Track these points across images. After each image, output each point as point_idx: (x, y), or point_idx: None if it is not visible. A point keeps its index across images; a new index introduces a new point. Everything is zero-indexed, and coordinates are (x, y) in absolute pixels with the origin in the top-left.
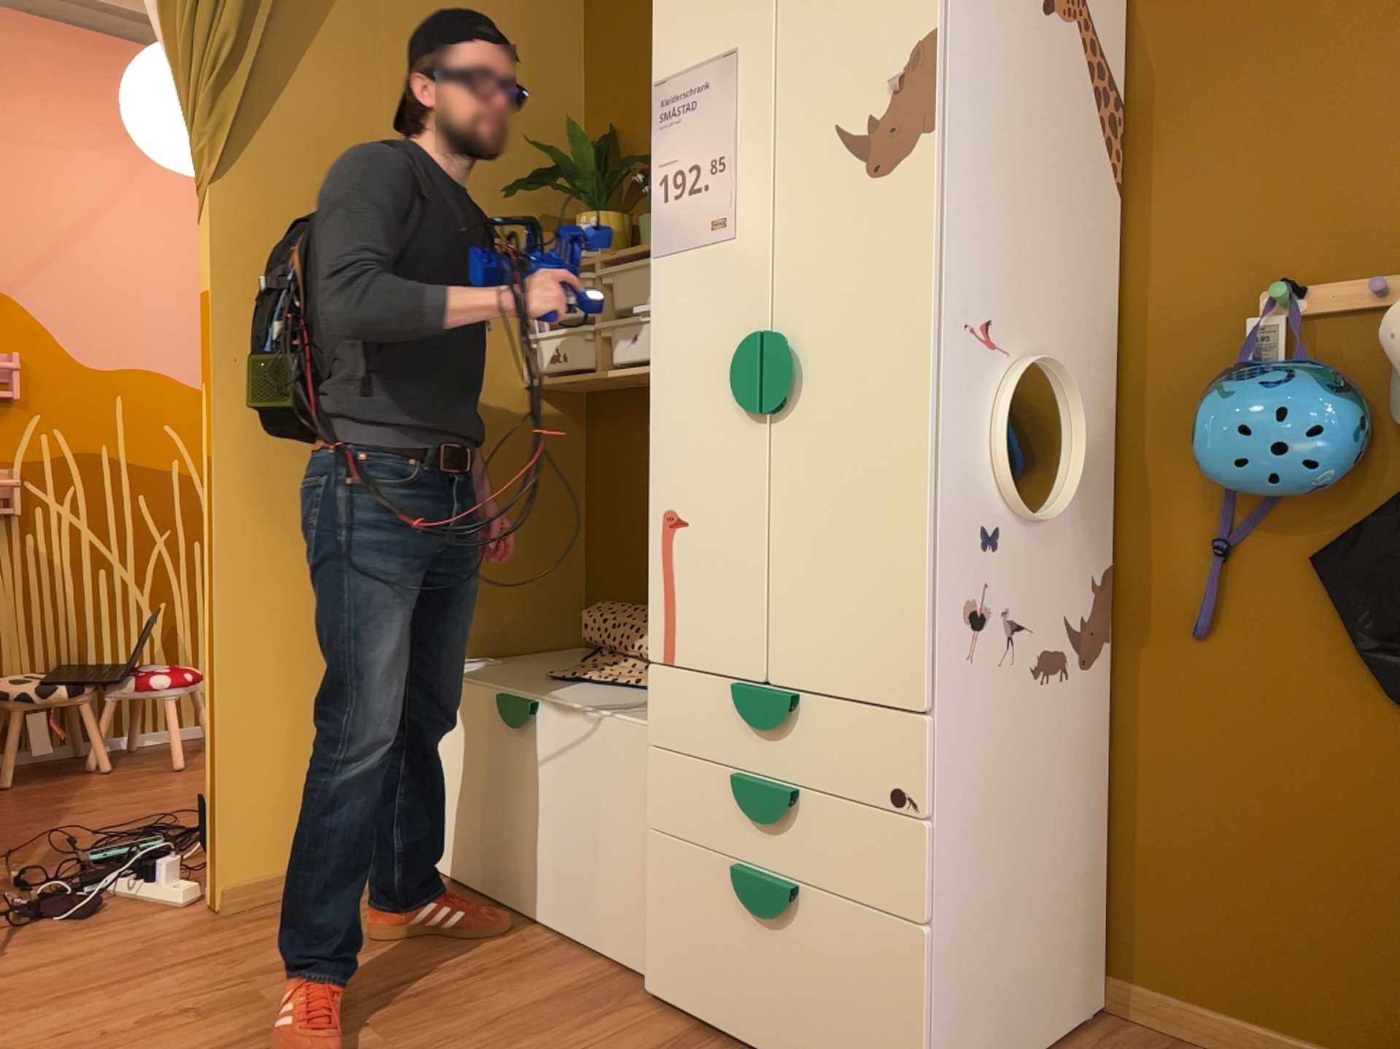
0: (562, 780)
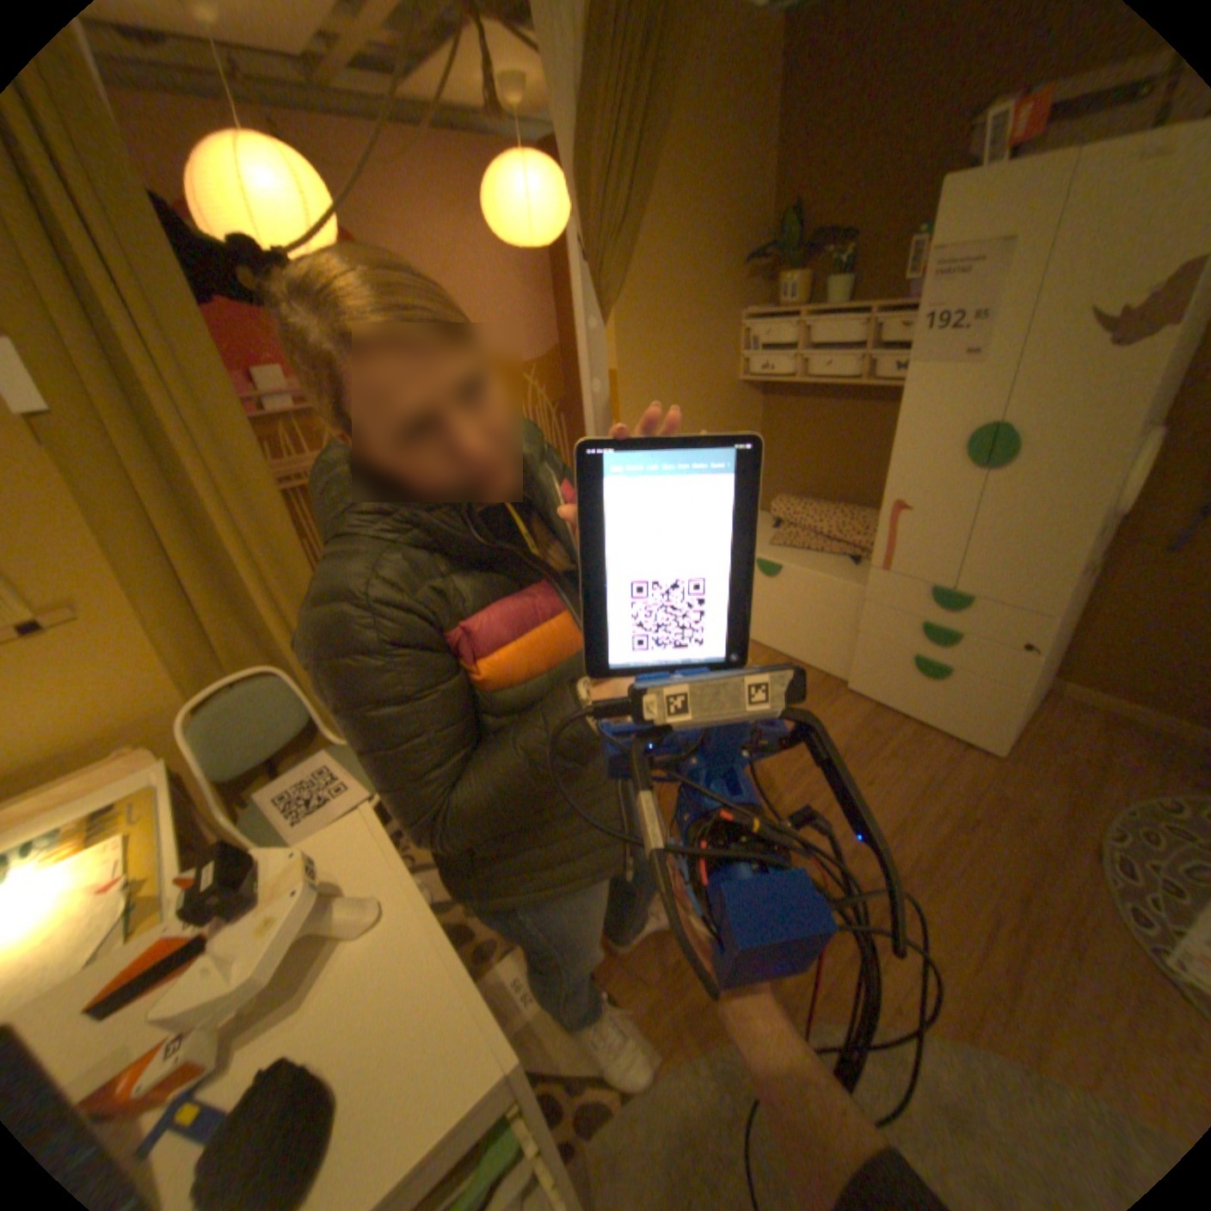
0: (798, 599)
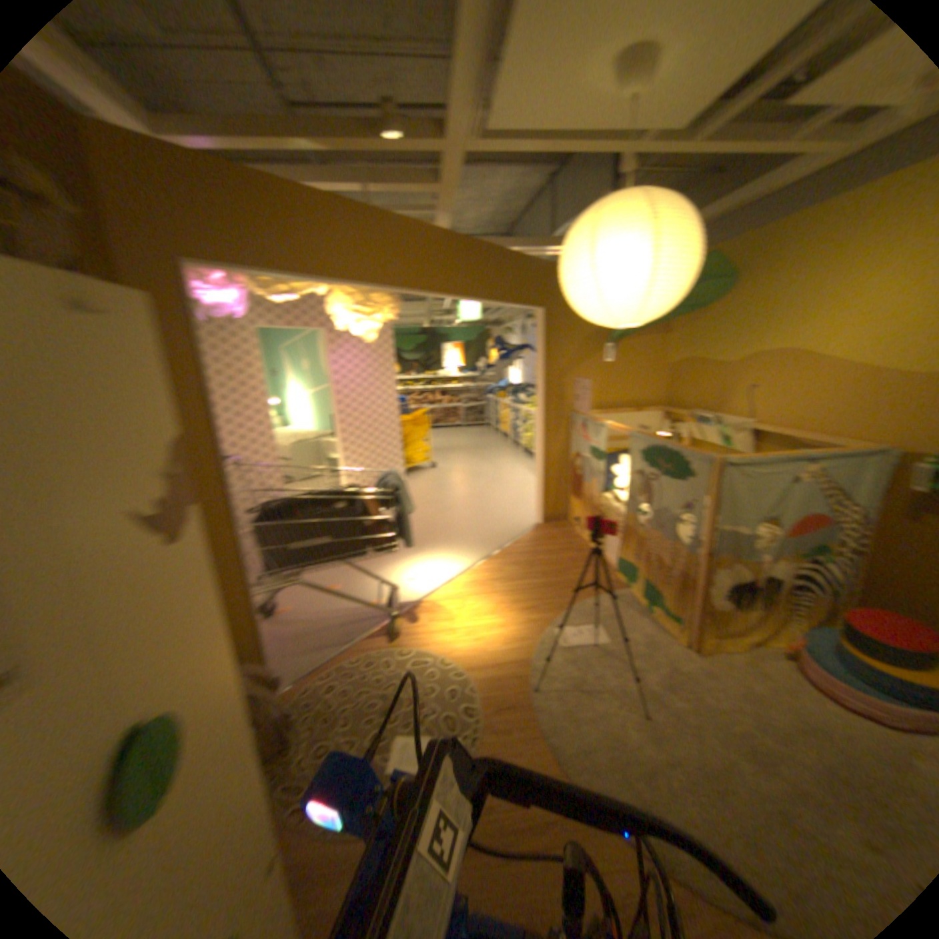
0: None
